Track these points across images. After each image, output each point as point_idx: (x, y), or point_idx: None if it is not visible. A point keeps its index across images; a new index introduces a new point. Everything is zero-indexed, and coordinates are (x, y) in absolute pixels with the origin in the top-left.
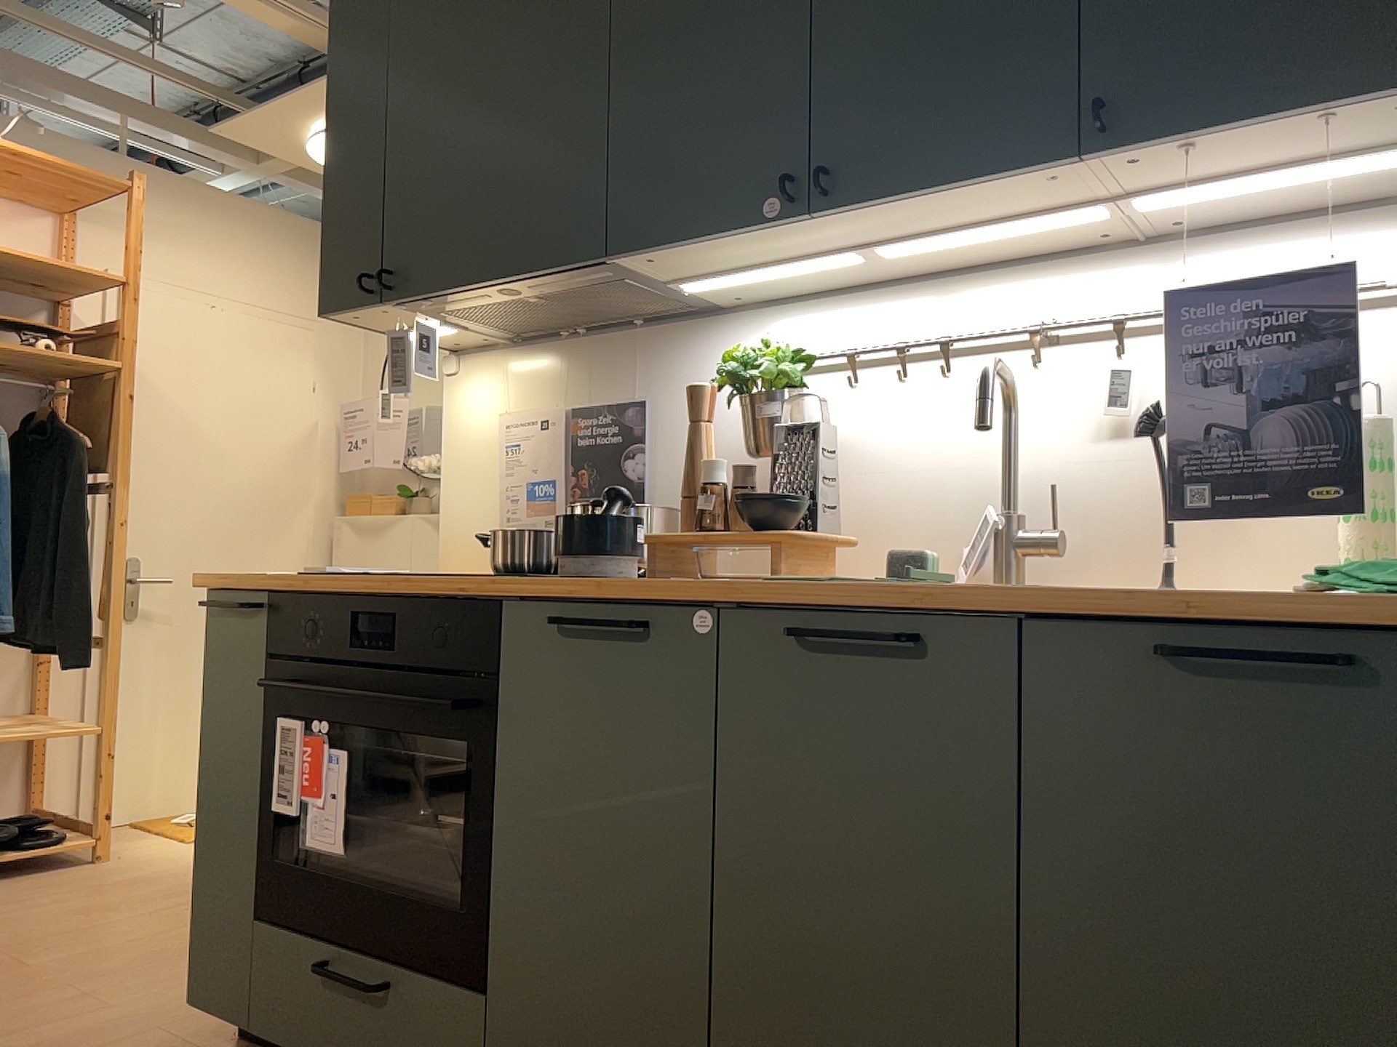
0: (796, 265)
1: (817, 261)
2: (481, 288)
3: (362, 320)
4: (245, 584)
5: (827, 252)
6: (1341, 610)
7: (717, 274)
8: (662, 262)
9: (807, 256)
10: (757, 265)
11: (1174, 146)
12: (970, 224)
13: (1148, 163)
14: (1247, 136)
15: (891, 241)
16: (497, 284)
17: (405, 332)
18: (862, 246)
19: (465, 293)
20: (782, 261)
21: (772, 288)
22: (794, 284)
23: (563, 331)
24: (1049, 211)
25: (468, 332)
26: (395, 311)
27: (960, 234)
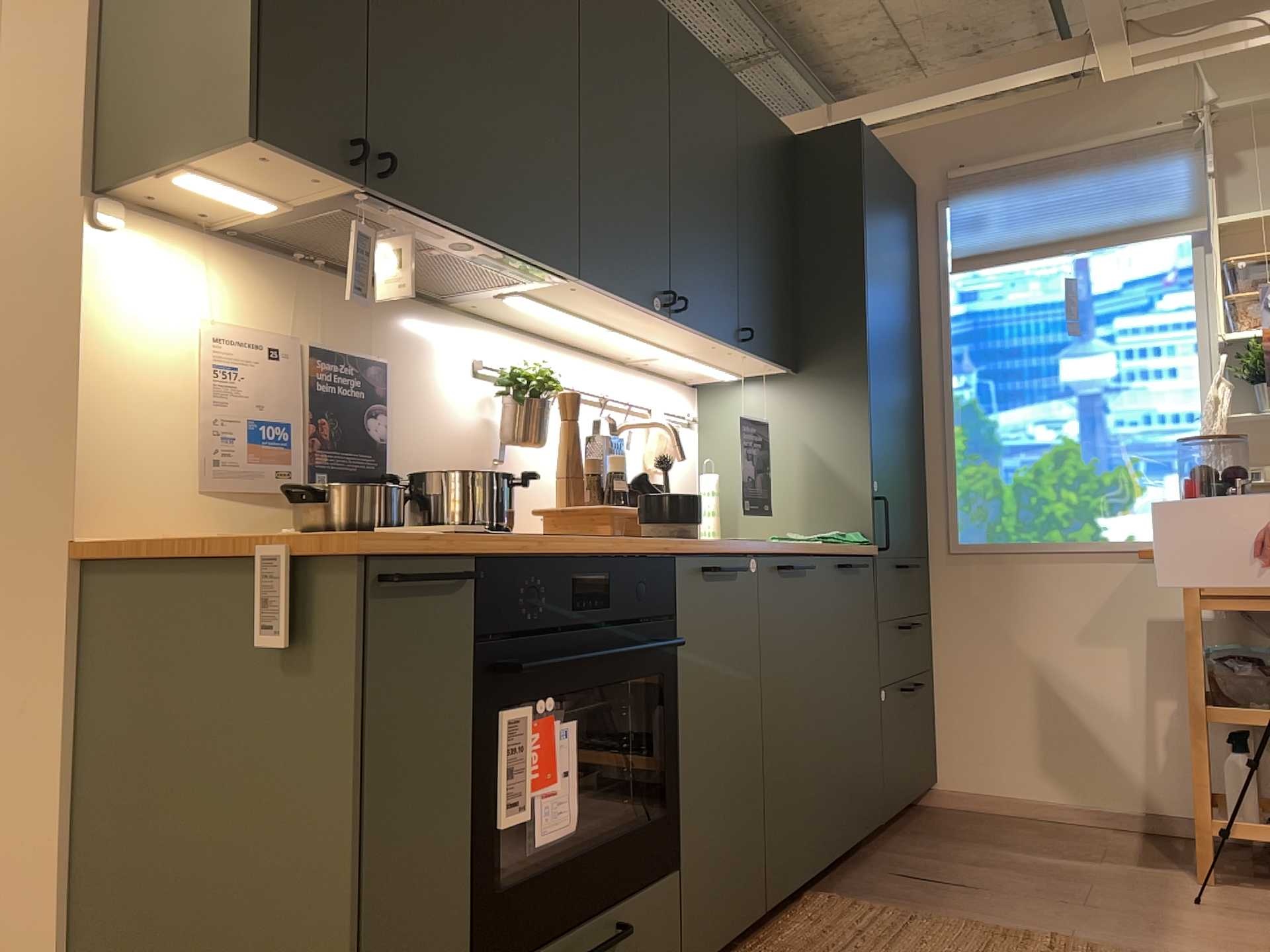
0: (578, 319)
1: (590, 322)
2: (465, 235)
3: (255, 161)
4: (451, 547)
5: (601, 322)
6: (854, 550)
7: (547, 303)
8: (565, 289)
9: (593, 319)
10: (569, 310)
11: (747, 354)
12: (652, 340)
13: (730, 353)
14: (753, 359)
15: (625, 331)
16: (483, 242)
17: (371, 232)
18: (614, 327)
19: (447, 229)
20: (581, 314)
21: (498, 310)
22: (512, 314)
23: (304, 254)
24: (673, 348)
25: (242, 212)
26: (321, 185)
27: (644, 342)
